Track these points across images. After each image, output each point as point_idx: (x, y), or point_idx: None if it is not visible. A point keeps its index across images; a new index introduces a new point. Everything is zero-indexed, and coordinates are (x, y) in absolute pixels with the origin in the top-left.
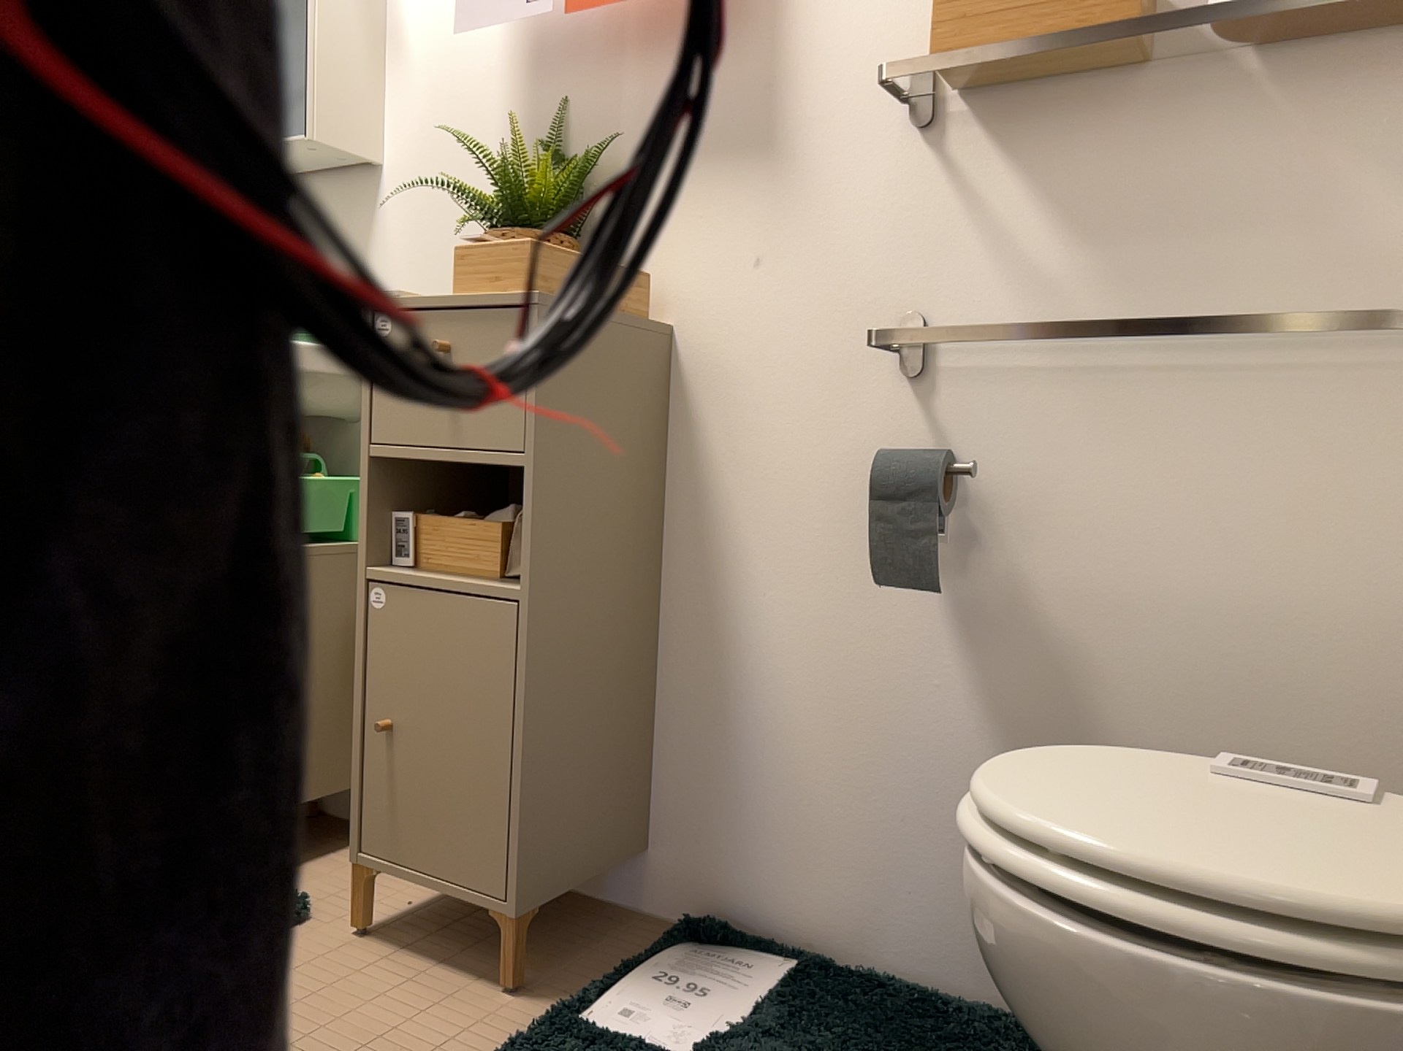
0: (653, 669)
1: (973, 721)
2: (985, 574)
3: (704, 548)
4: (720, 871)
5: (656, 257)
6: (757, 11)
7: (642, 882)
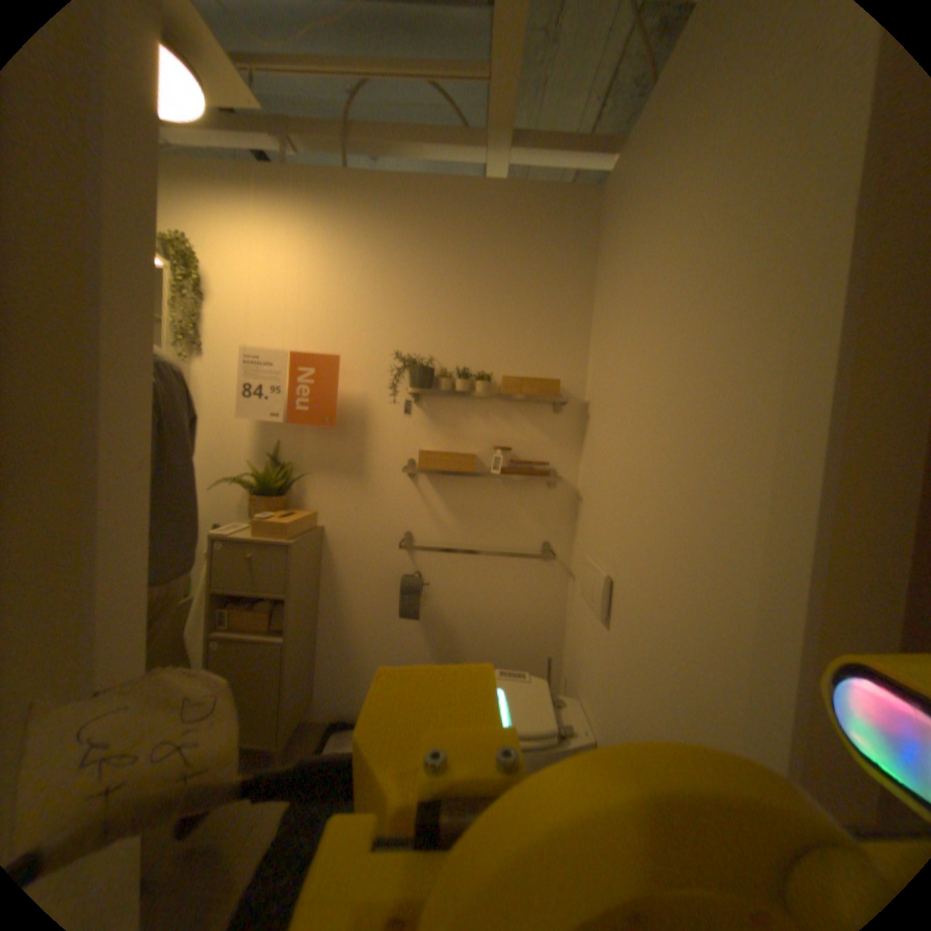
0: (316, 642)
1: (427, 649)
2: (431, 607)
3: (336, 599)
4: (342, 706)
5: (317, 500)
6: (357, 425)
7: (310, 714)
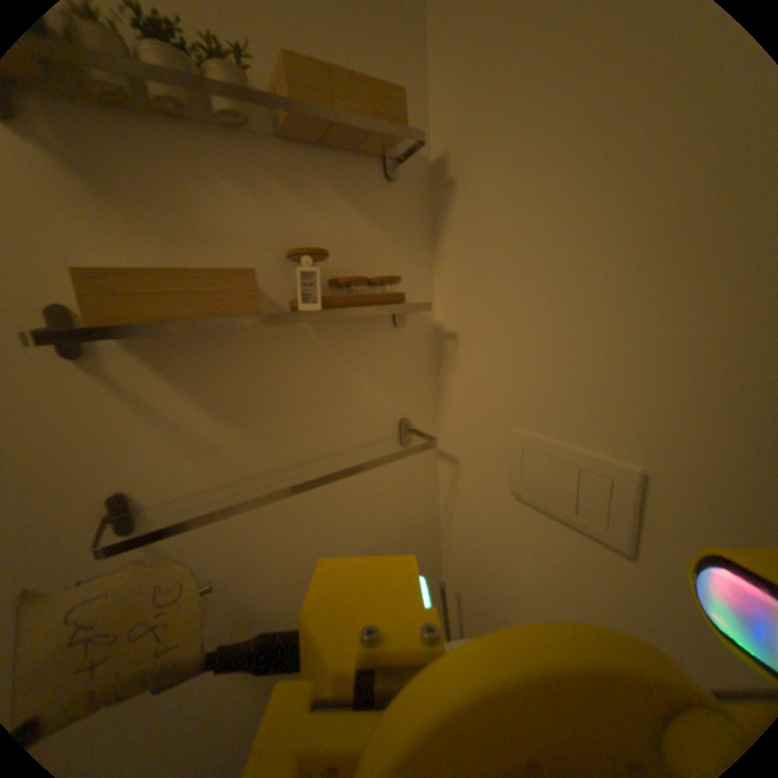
0: None
1: (241, 683)
2: (228, 613)
3: None
4: None
5: None
6: None
7: None
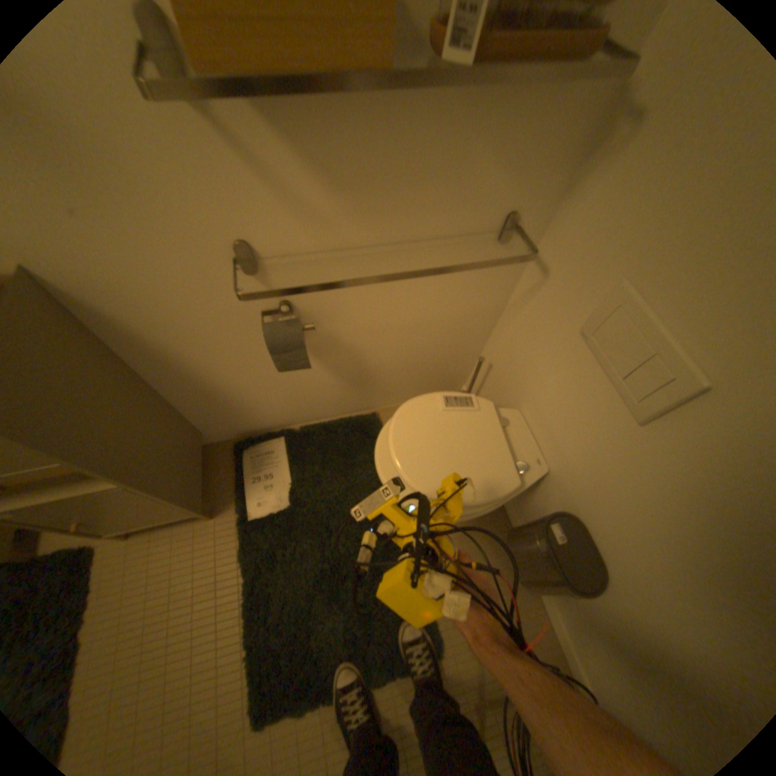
0: (164, 403)
1: (323, 372)
2: (317, 336)
3: (158, 361)
4: (237, 428)
5: None
6: None
7: (205, 440)
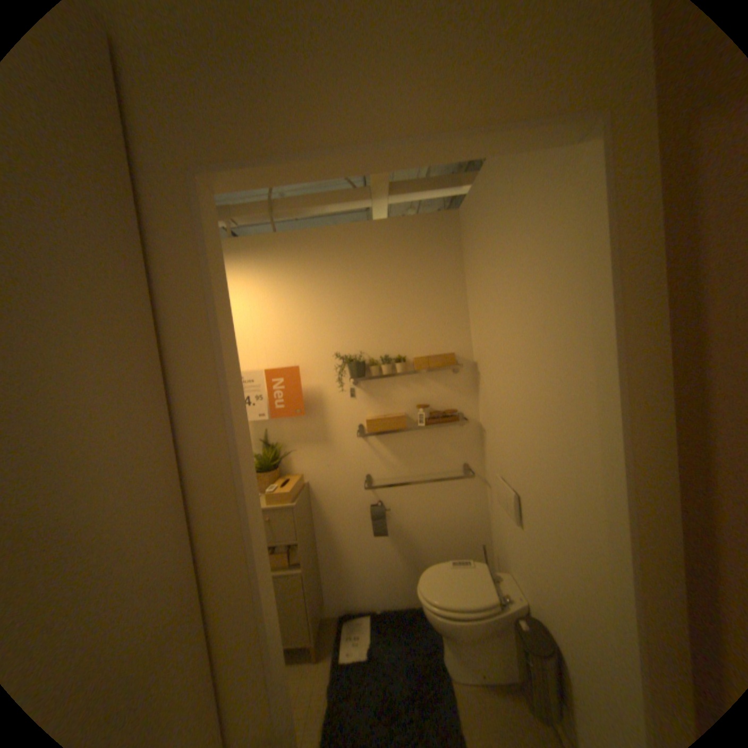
0: (317, 564)
1: (396, 555)
2: (393, 525)
3: (326, 532)
4: (344, 605)
5: (300, 466)
6: (318, 410)
7: (323, 614)
